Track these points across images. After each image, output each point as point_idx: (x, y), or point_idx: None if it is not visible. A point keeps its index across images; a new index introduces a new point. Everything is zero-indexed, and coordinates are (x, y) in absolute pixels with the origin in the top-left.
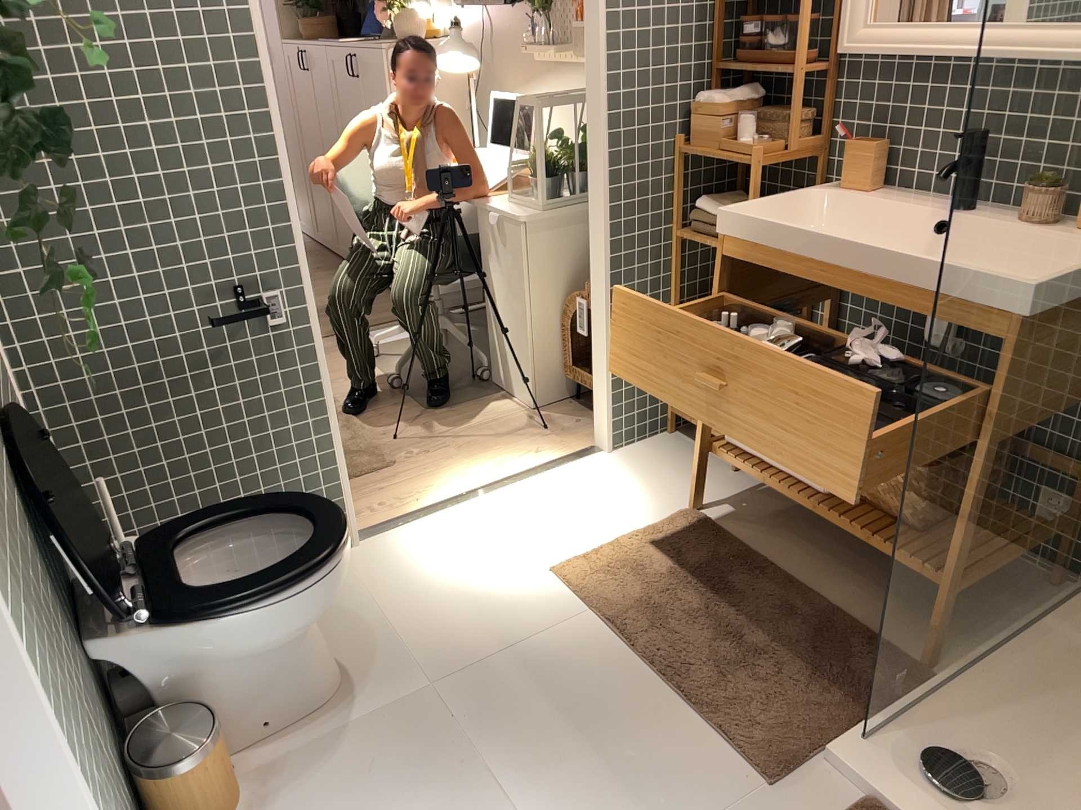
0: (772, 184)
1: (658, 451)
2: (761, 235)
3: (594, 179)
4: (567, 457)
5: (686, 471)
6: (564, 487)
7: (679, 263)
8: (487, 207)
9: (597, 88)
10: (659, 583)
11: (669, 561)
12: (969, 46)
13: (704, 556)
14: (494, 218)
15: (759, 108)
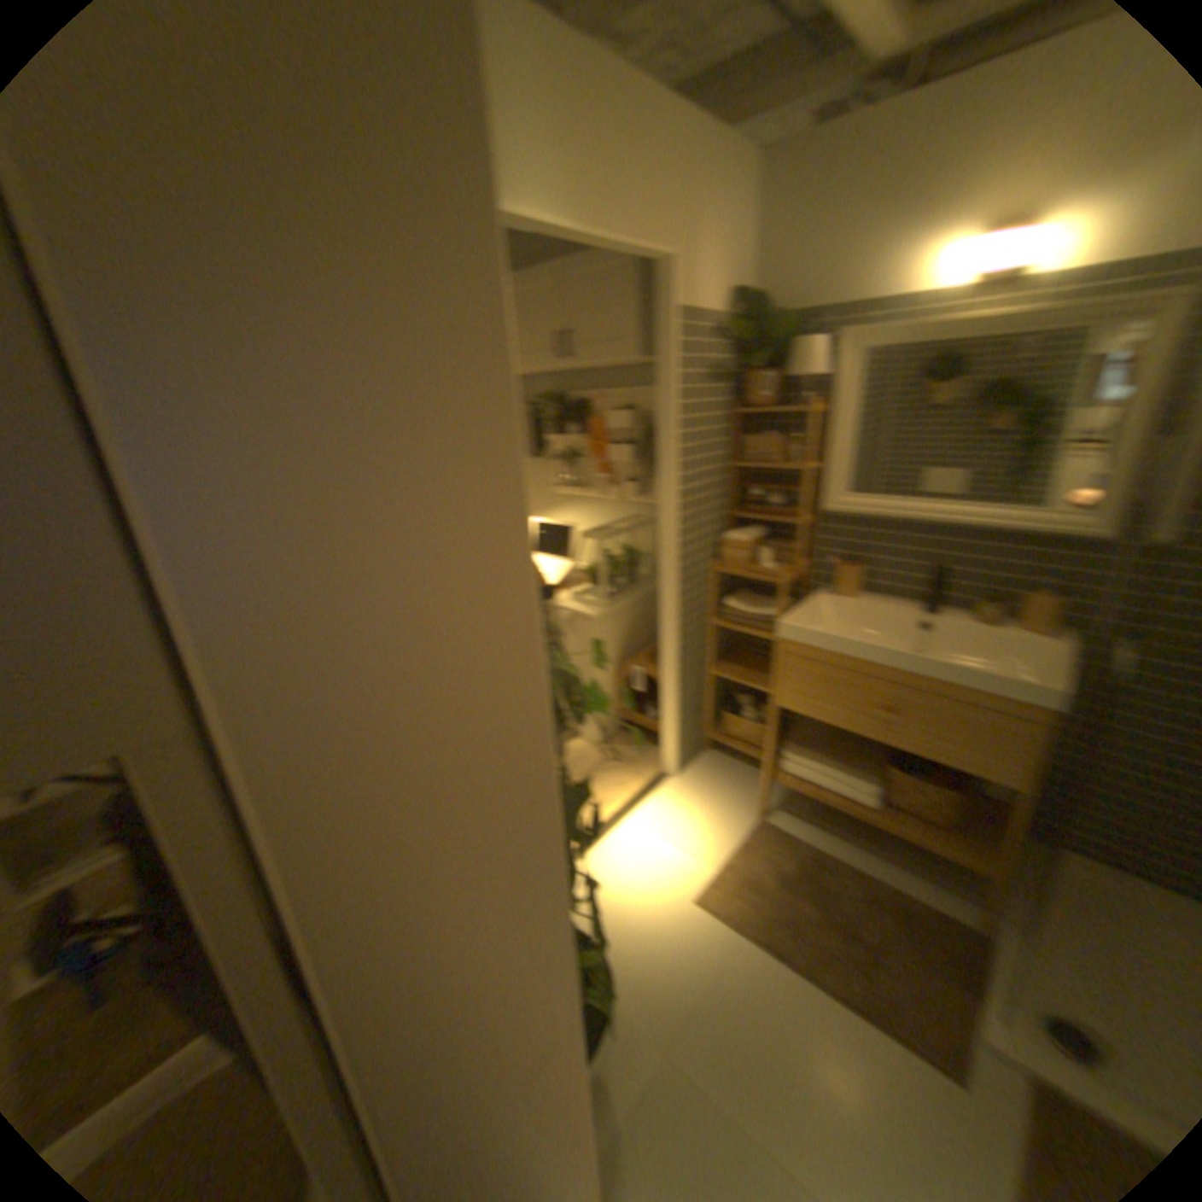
0: (784, 589)
1: (709, 768)
2: (813, 636)
3: (669, 595)
4: (648, 784)
5: (738, 783)
6: (663, 814)
7: (714, 639)
8: (559, 604)
9: (675, 536)
10: (779, 896)
11: (774, 873)
12: (948, 517)
13: (795, 863)
14: (570, 613)
15: (757, 534)
